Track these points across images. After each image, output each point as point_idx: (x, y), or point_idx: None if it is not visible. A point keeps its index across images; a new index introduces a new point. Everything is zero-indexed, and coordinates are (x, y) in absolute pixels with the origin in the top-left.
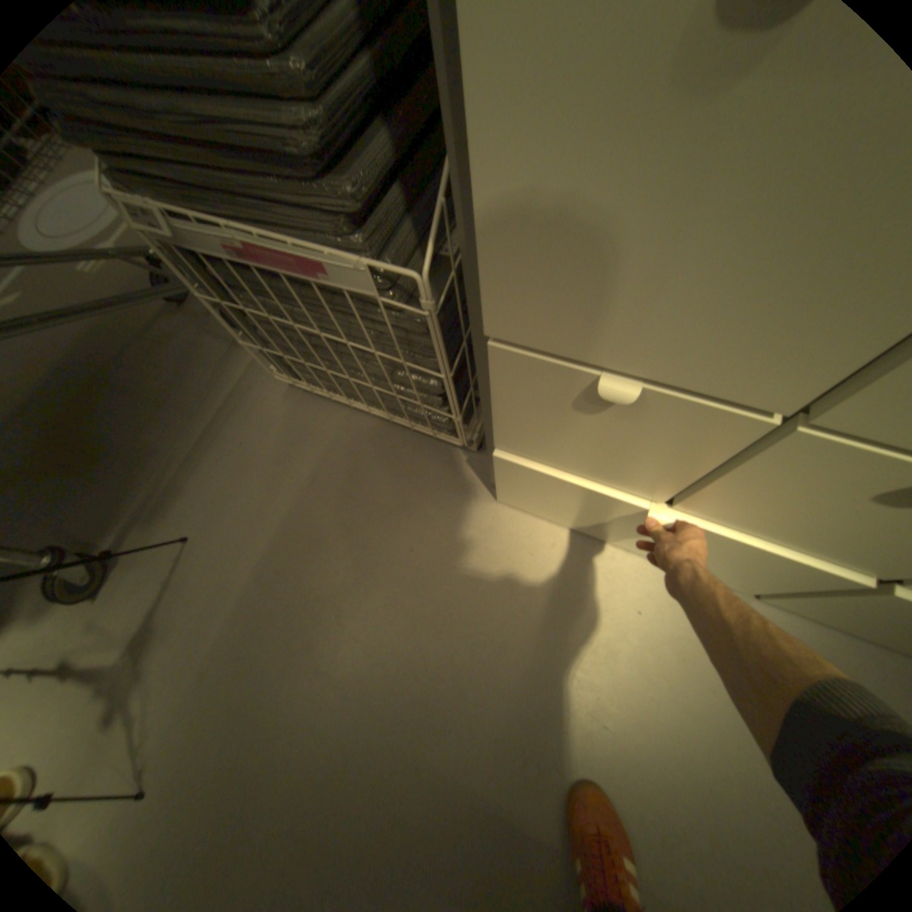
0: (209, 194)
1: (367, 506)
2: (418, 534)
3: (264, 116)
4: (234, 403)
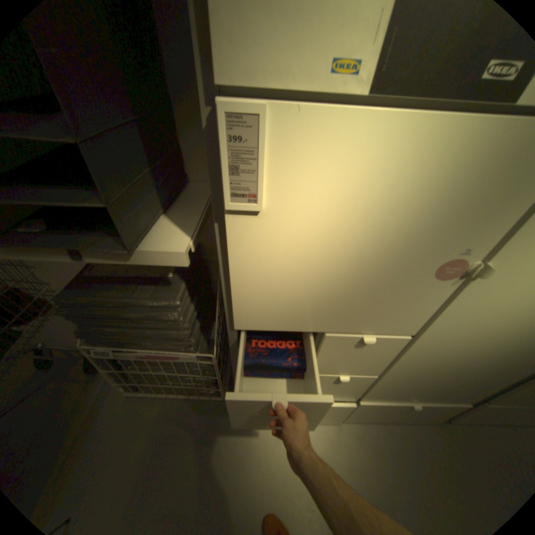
0: (136, 344)
1: (180, 448)
2: (209, 453)
3: (172, 332)
4: (91, 417)
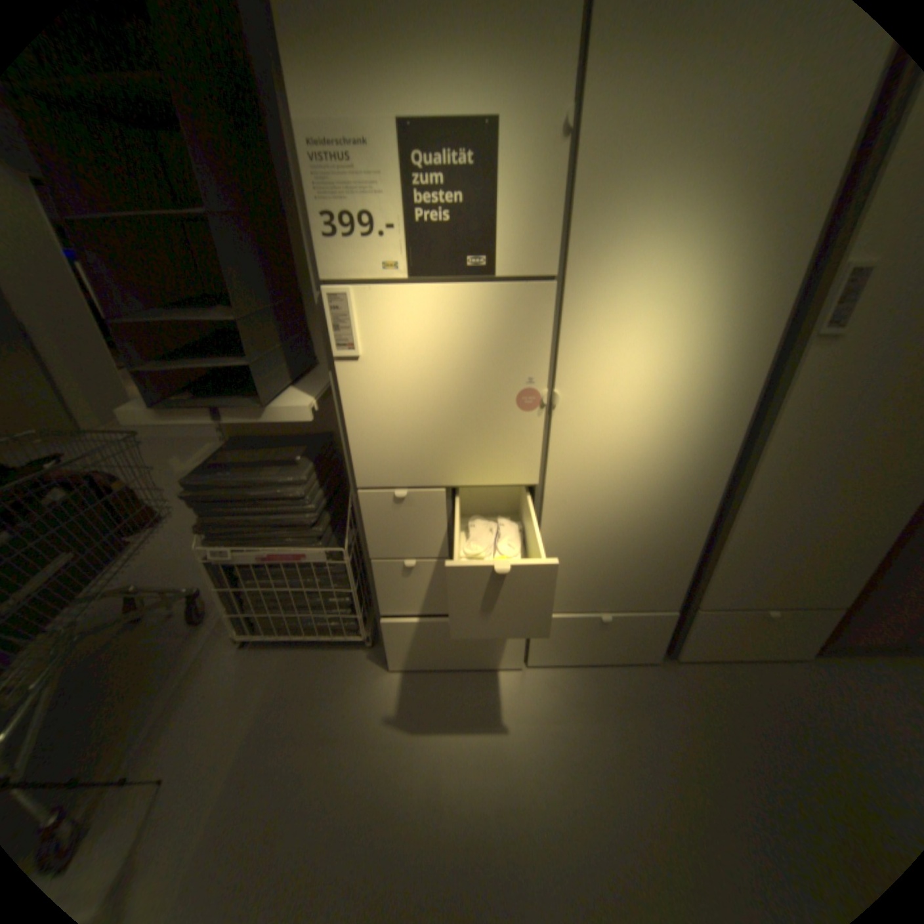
0: (257, 541)
1: (306, 704)
2: (344, 708)
3: (297, 518)
4: (191, 674)
